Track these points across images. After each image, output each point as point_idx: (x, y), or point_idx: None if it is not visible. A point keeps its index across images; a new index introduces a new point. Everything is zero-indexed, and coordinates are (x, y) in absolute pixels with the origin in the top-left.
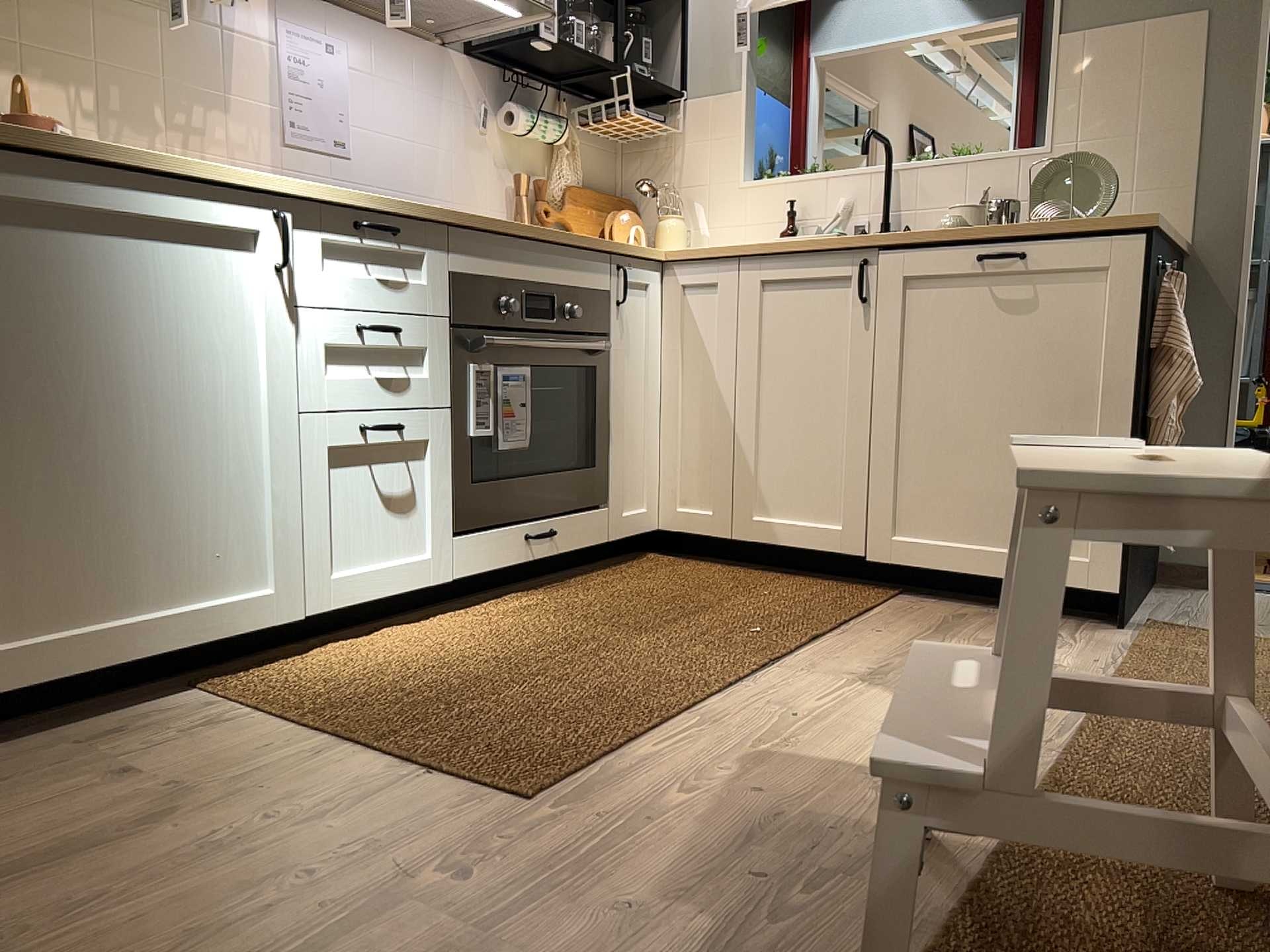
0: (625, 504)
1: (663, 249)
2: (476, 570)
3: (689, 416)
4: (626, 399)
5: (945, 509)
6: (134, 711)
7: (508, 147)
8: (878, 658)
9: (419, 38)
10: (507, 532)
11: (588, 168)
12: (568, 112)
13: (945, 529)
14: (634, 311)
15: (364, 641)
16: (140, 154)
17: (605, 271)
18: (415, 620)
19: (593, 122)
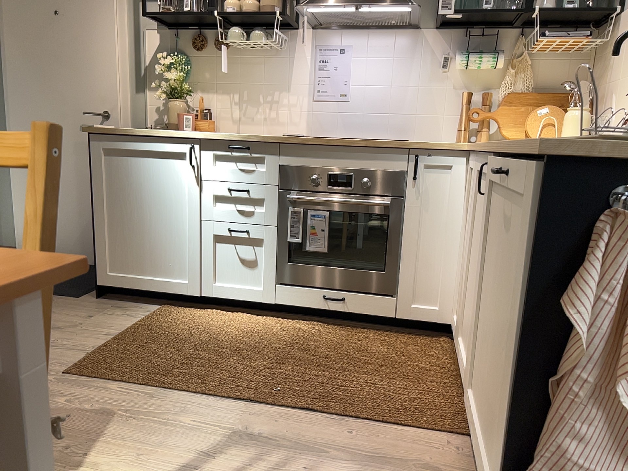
0: (417, 301)
1: (464, 145)
2: (289, 304)
3: (464, 258)
4: (422, 239)
5: (484, 390)
6: (142, 304)
7: (465, 76)
8: (289, 440)
9: (400, 28)
10: (311, 291)
11: (549, 77)
12: (520, 44)
13: (482, 406)
14: (436, 185)
15: (231, 314)
16: (144, 130)
17: (402, 161)
18: (265, 316)
19: (530, 48)
